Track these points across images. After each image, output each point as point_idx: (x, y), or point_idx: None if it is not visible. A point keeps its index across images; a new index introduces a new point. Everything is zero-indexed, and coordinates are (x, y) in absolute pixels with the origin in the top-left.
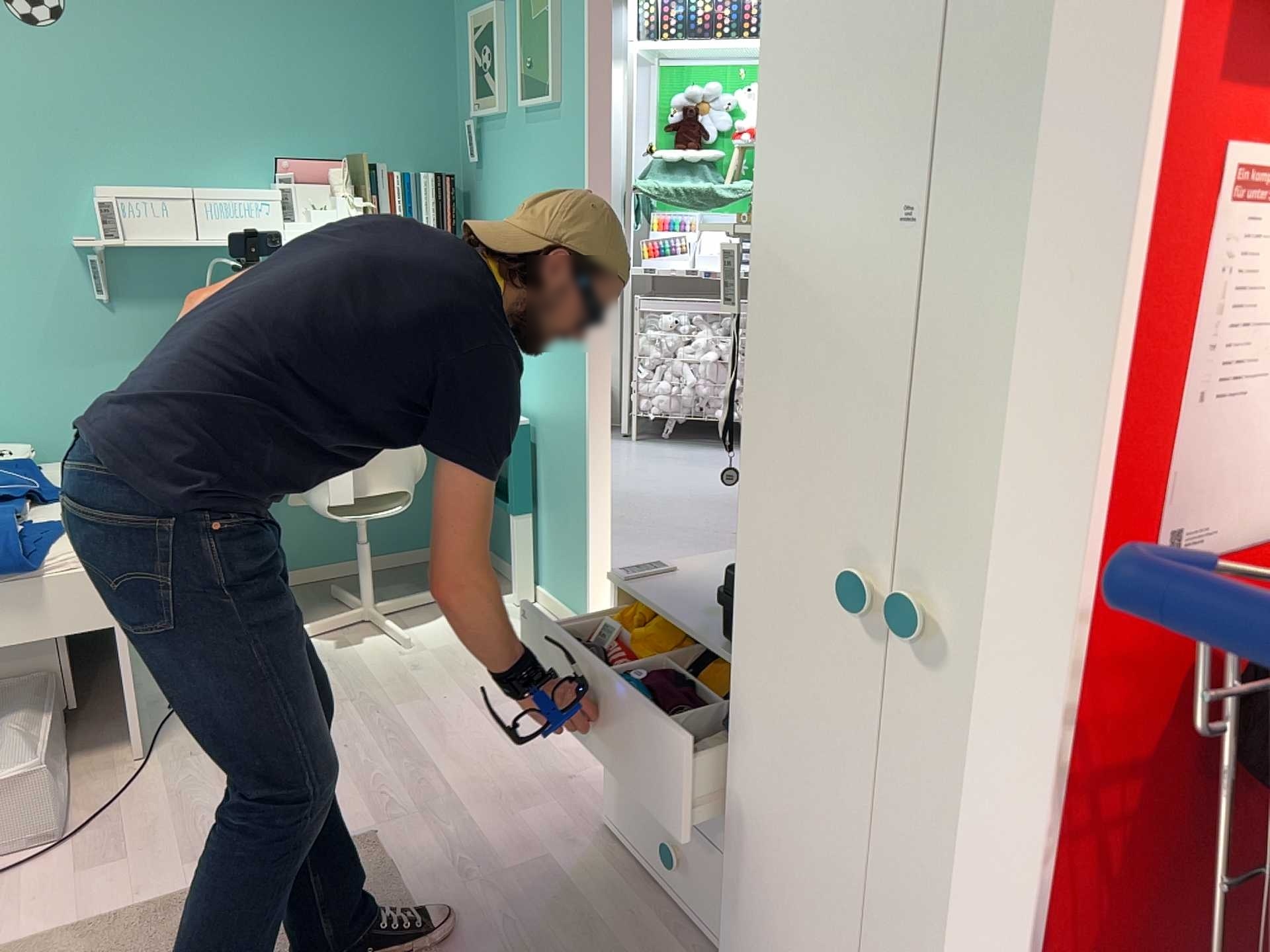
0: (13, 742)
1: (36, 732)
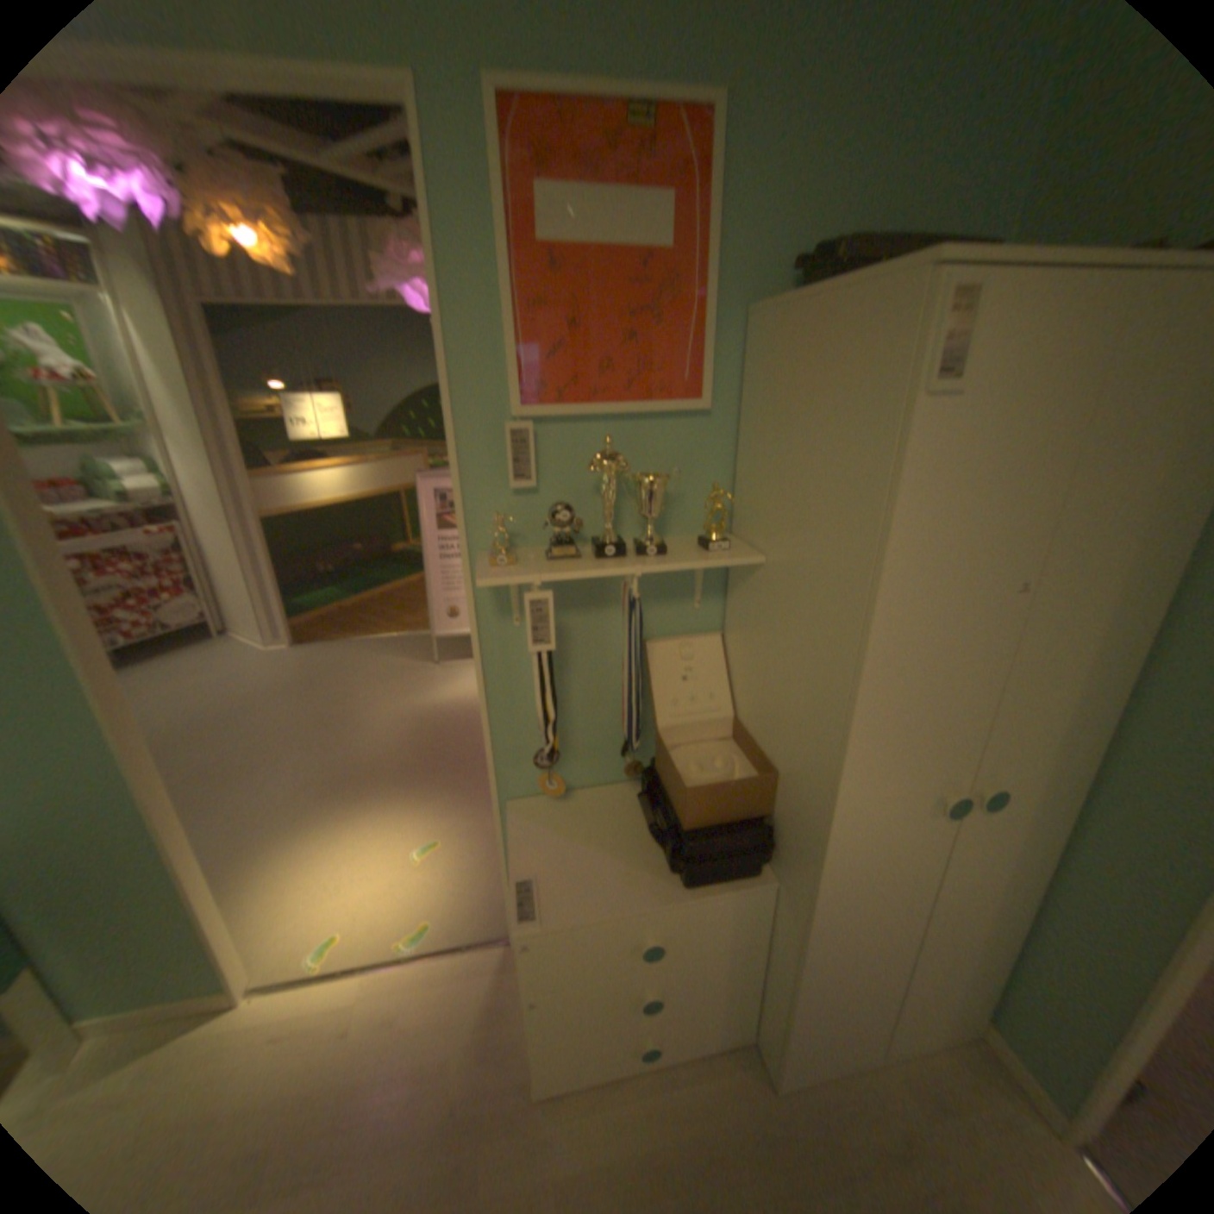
0: None
1: None
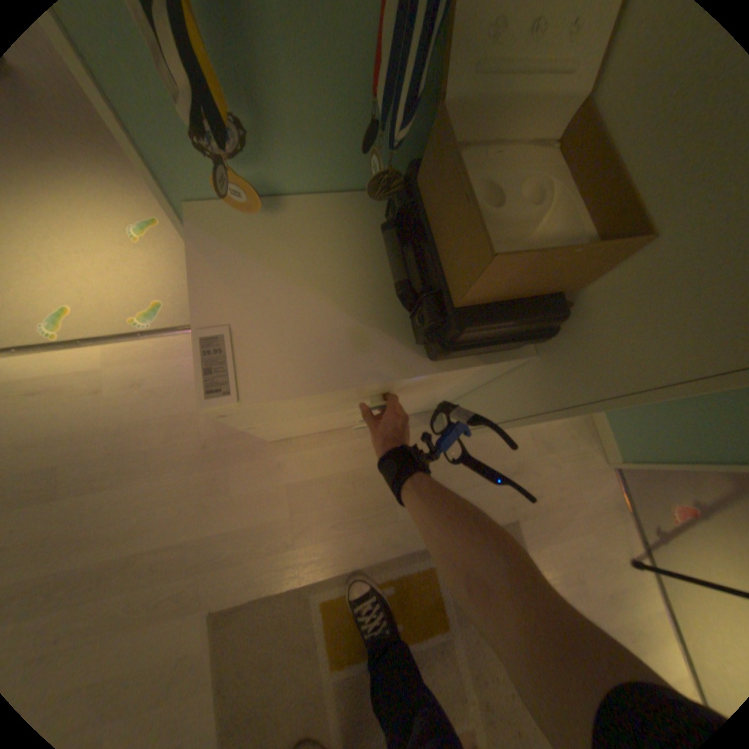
0: None
1: None
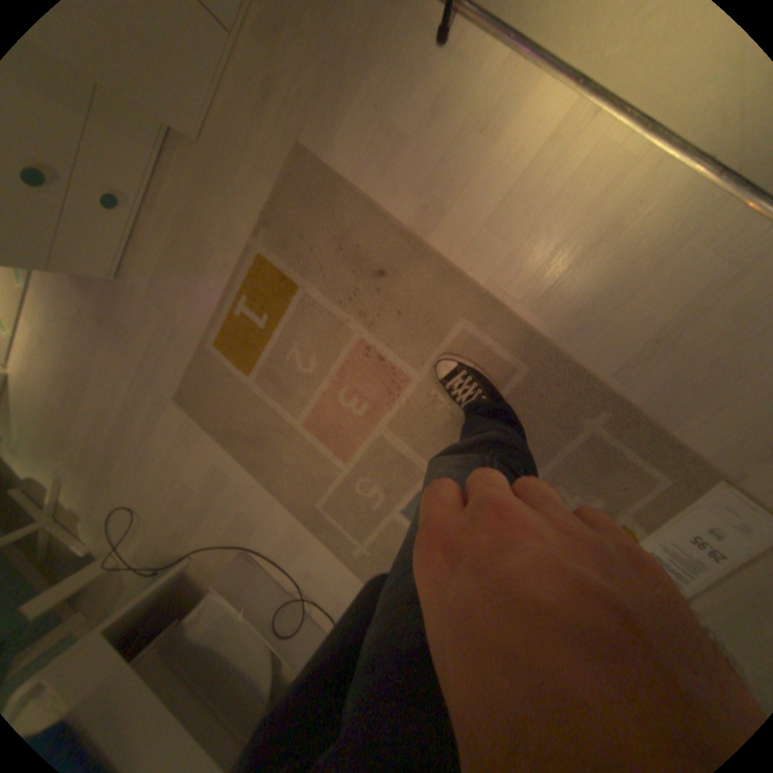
0: (205, 618)
1: (194, 615)
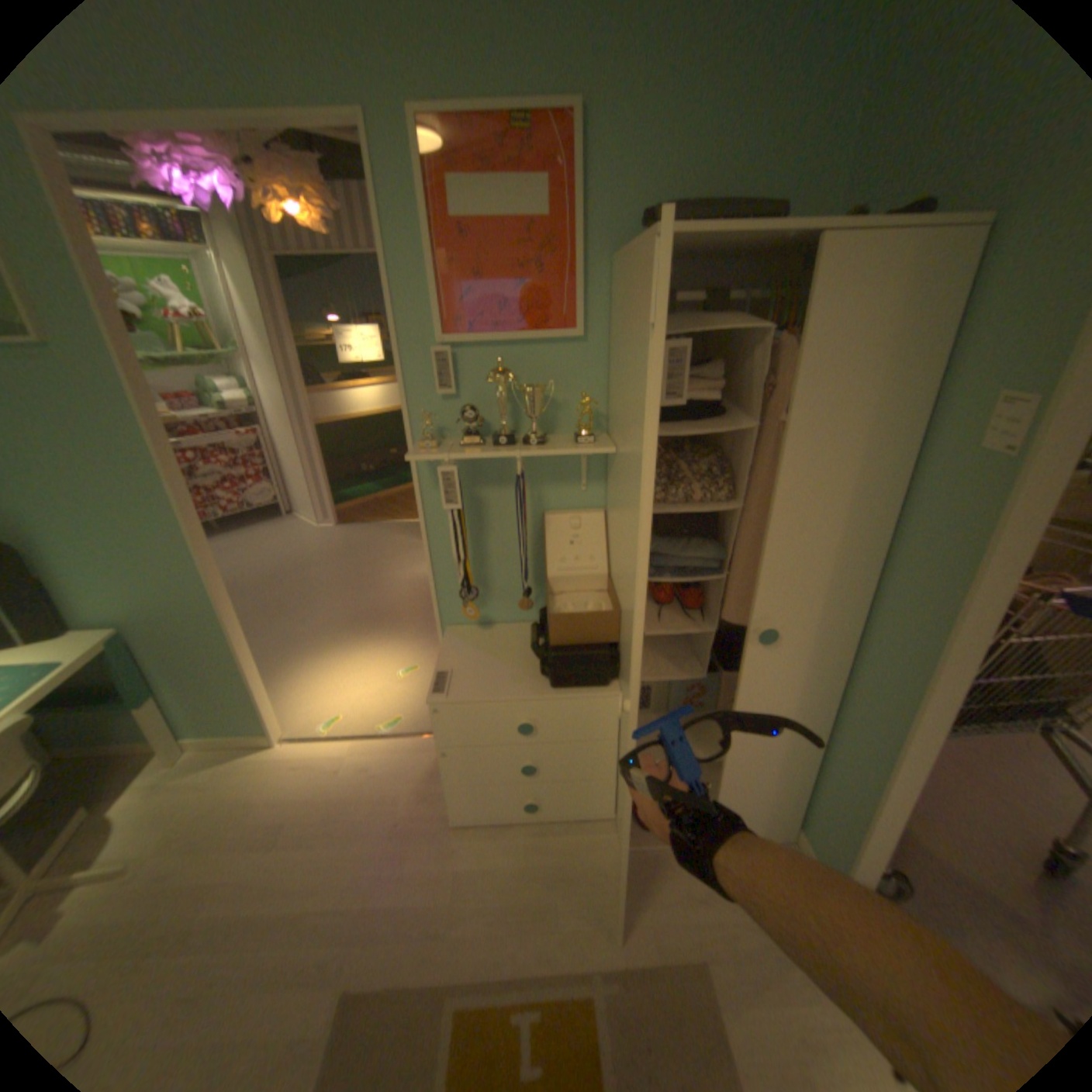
0: None
1: None
